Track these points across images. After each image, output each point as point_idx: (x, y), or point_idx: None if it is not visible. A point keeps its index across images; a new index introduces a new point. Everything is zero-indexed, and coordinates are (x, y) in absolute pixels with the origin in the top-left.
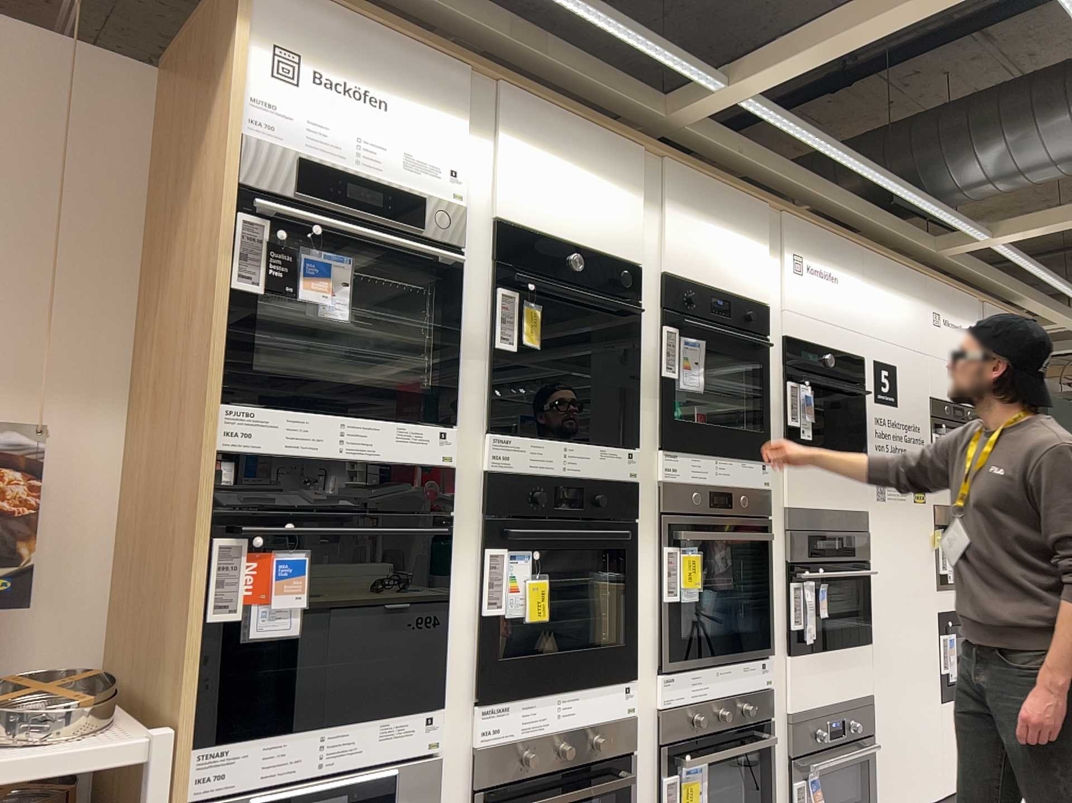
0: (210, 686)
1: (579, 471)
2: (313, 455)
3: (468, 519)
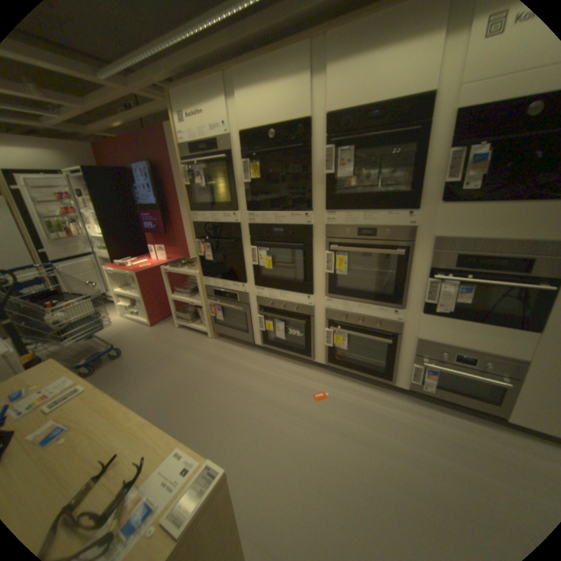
0: (200, 269)
1: (282, 223)
2: (208, 223)
3: (246, 239)
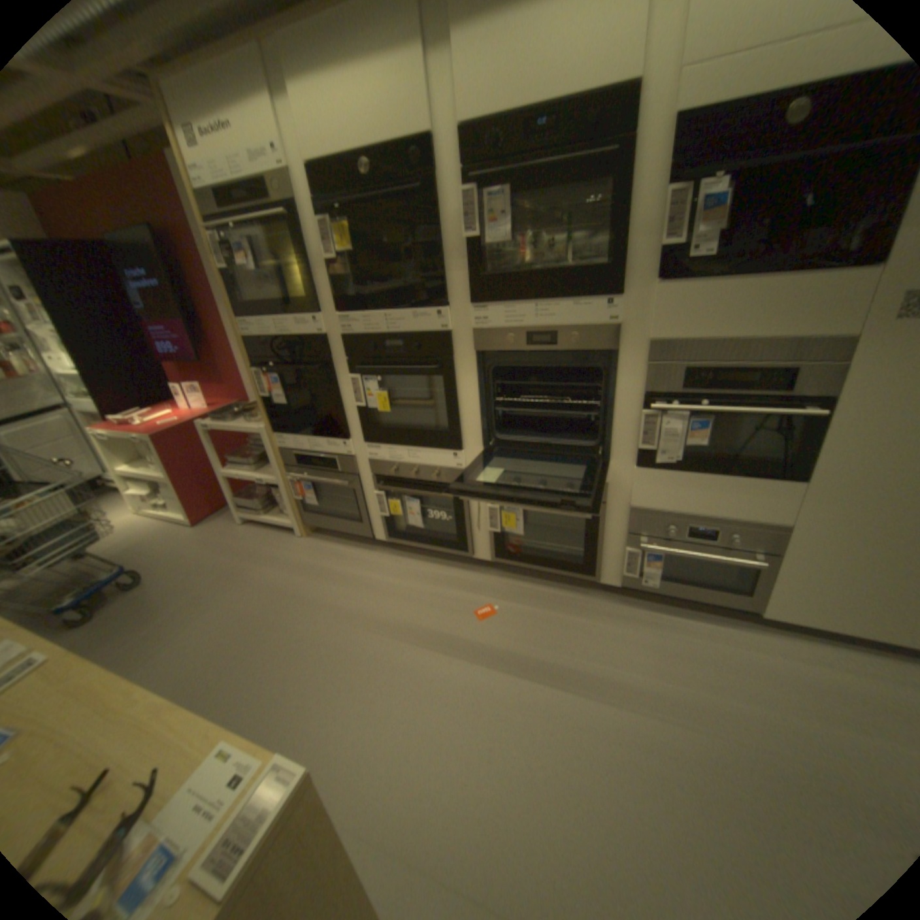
0: (265, 420)
1: (398, 331)
2: (268, 337)
3: (340, 363)
